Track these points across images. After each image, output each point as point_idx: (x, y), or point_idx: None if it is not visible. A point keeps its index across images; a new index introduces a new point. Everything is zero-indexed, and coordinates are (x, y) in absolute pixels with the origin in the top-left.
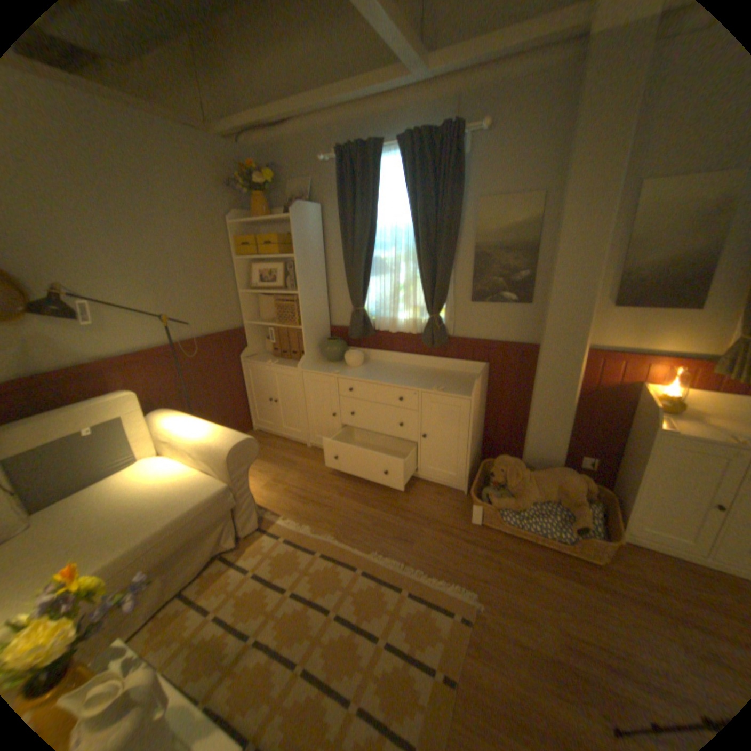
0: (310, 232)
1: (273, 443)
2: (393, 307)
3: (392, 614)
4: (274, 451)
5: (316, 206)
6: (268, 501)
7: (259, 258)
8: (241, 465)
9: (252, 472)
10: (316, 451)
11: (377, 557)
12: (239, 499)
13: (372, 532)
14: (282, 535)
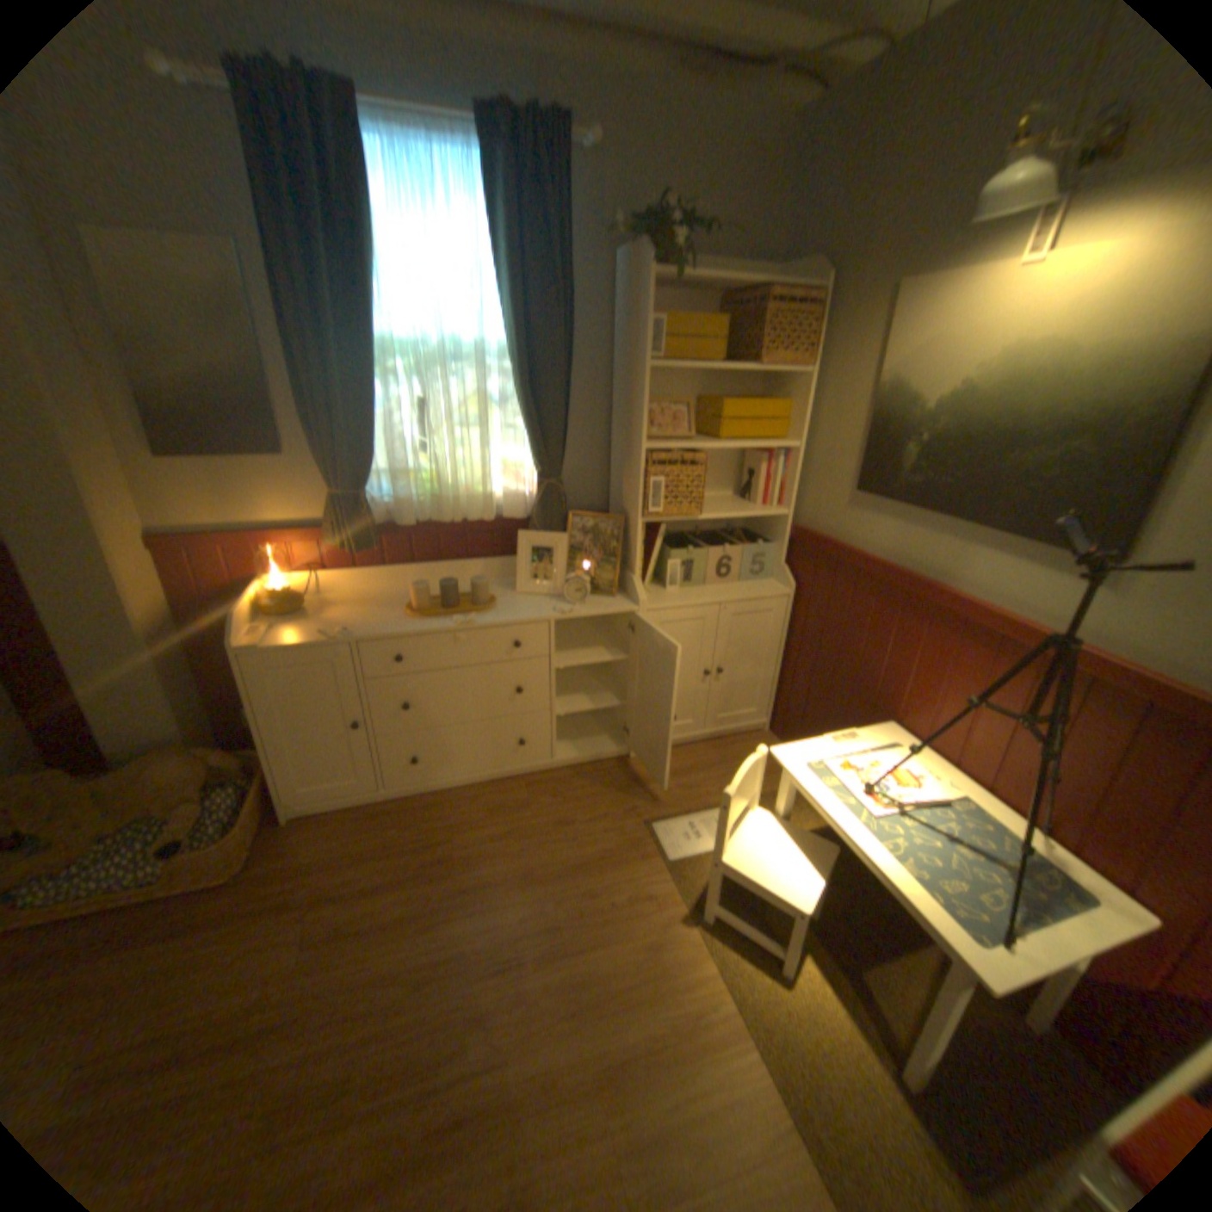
0: None
1: None
2: None
3: None
4: None
5: None
6: None
7: None
8: None
9: None
10: None
11: None
12: None
13: None
14: None
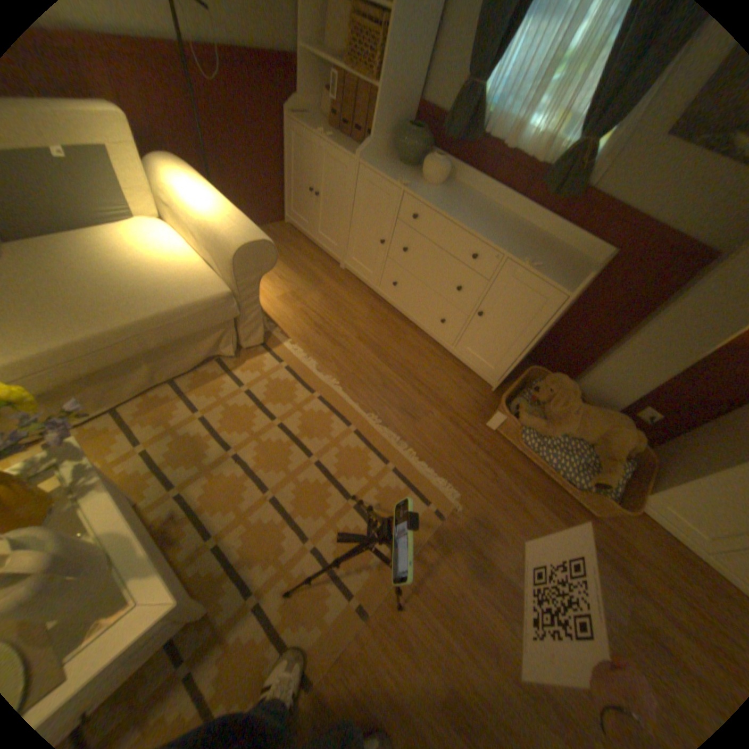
0: None
1: (303, 248)
2: (534, 99)
3: (372, 481)
4: (301, 259)
5: None
6: (281, 316)
7: None
8: (251, 272)
9: (272, 276)
10: (348, 277)
11: (376, 421)
12: (246, 310)
13: (380, 394)
14: (286, 360)
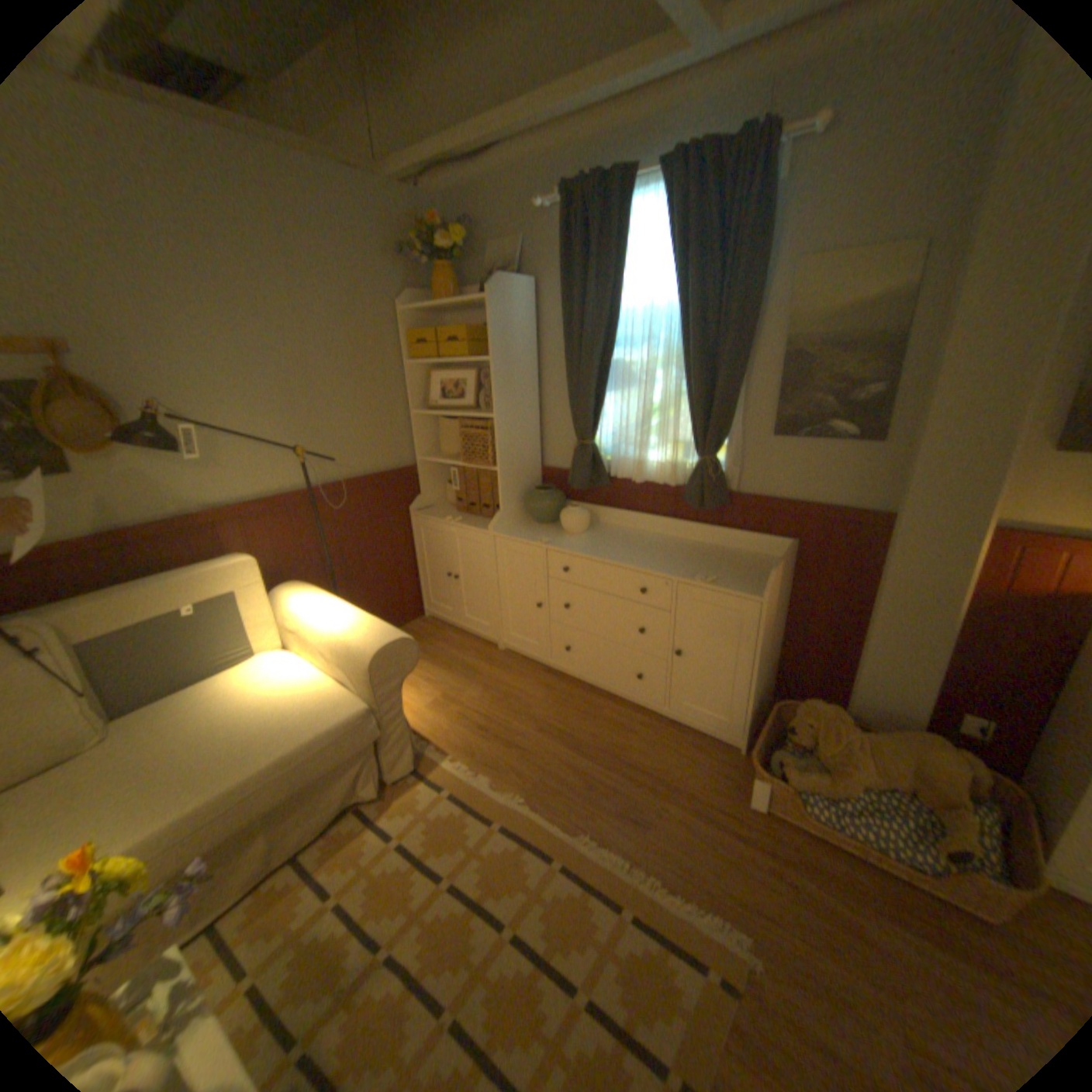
0: (516, 321)
1: (450, 638)
2: (640, 441)
3: (603, 949)
4: (450, 651)
5: (527, 281)
6: (433, 728)
7: (442, 362)
8: (390, 677)
9: (416, 680)
10: (511, 657)
11: (587, 844)
12: (387, 727)
13: (585, 801)
14: (447, 786)
